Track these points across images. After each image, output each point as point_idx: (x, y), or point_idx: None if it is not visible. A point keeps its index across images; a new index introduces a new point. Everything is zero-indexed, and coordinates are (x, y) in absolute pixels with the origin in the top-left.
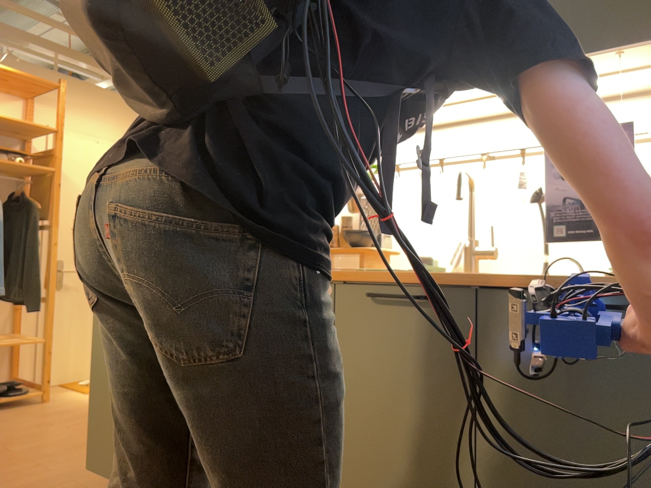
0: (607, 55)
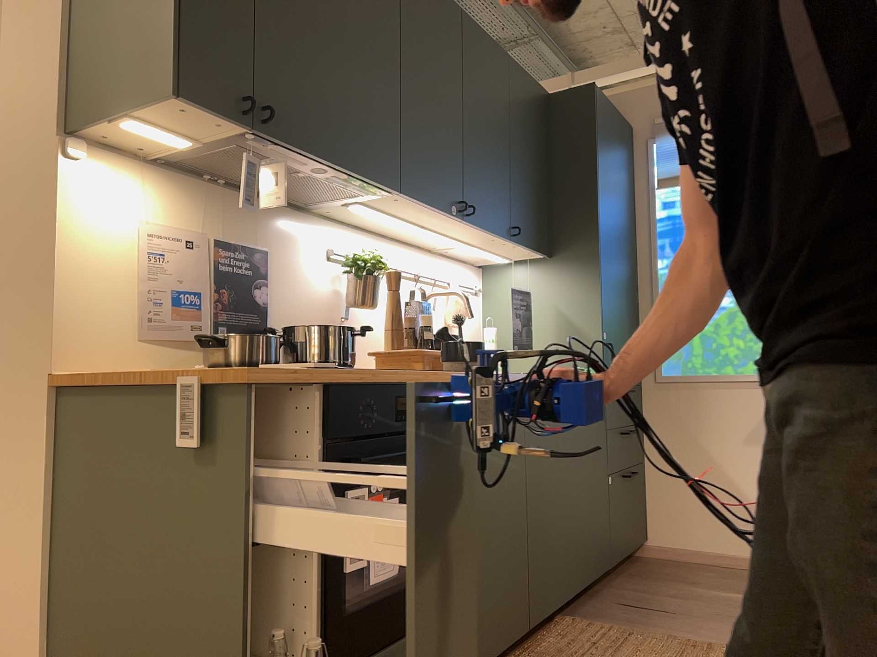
0: (529, 250)
